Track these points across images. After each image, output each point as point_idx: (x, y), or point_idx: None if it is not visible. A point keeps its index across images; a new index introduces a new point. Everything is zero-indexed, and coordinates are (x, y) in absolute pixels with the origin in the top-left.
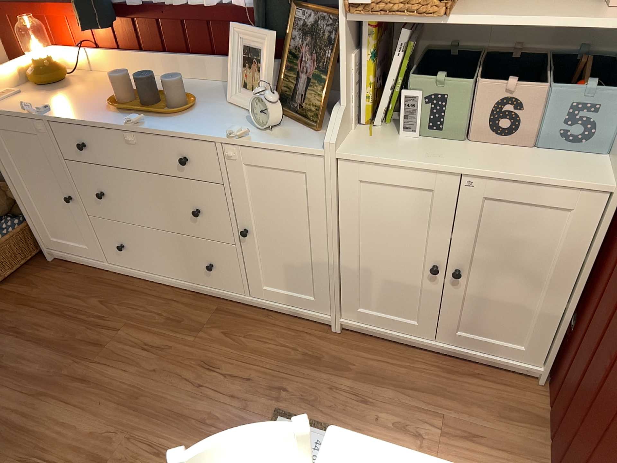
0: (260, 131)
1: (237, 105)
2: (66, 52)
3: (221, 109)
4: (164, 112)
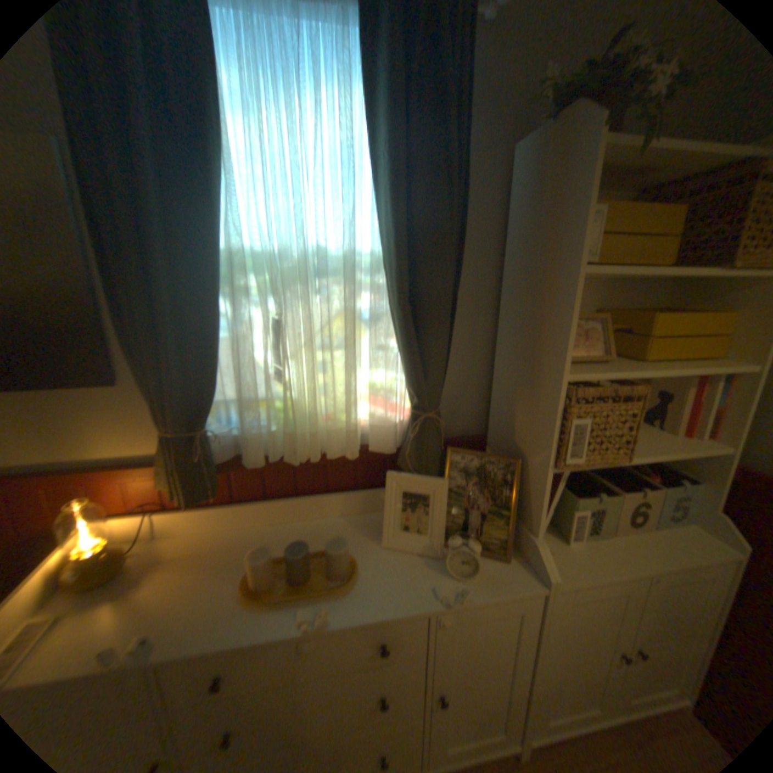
0: (468, 587)
1: (396, 552)
2: (114, 527)
3: (386, 563)
4: (339, 593)
